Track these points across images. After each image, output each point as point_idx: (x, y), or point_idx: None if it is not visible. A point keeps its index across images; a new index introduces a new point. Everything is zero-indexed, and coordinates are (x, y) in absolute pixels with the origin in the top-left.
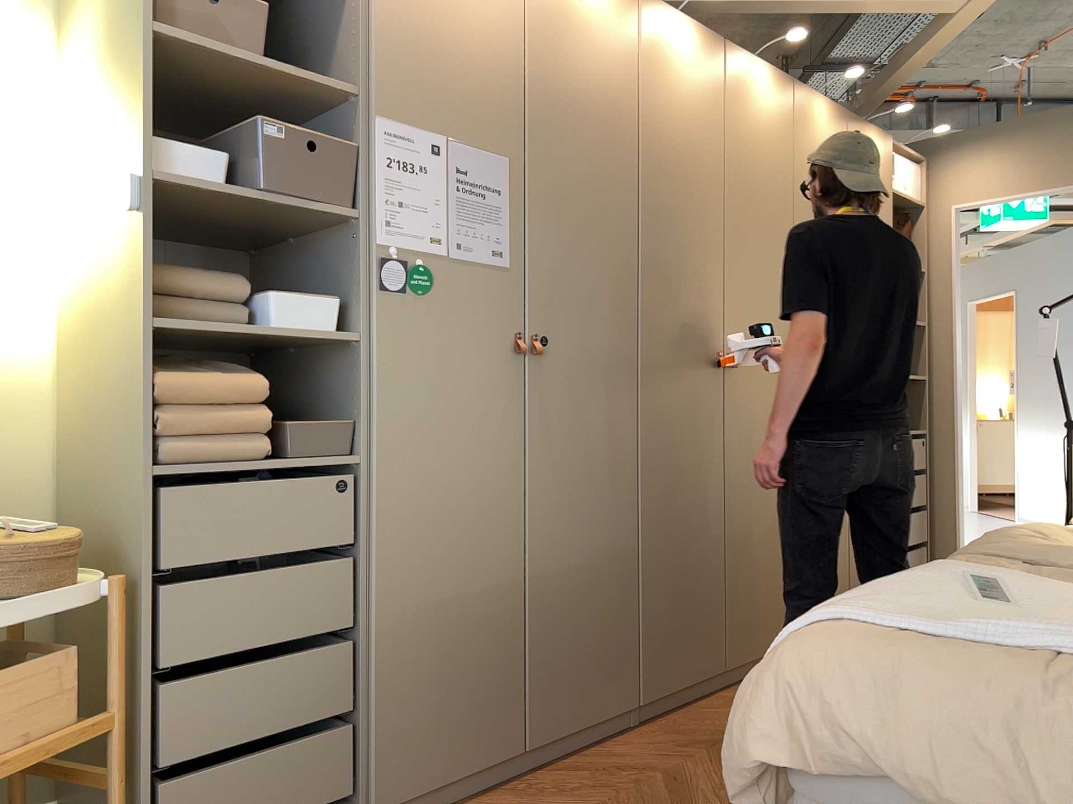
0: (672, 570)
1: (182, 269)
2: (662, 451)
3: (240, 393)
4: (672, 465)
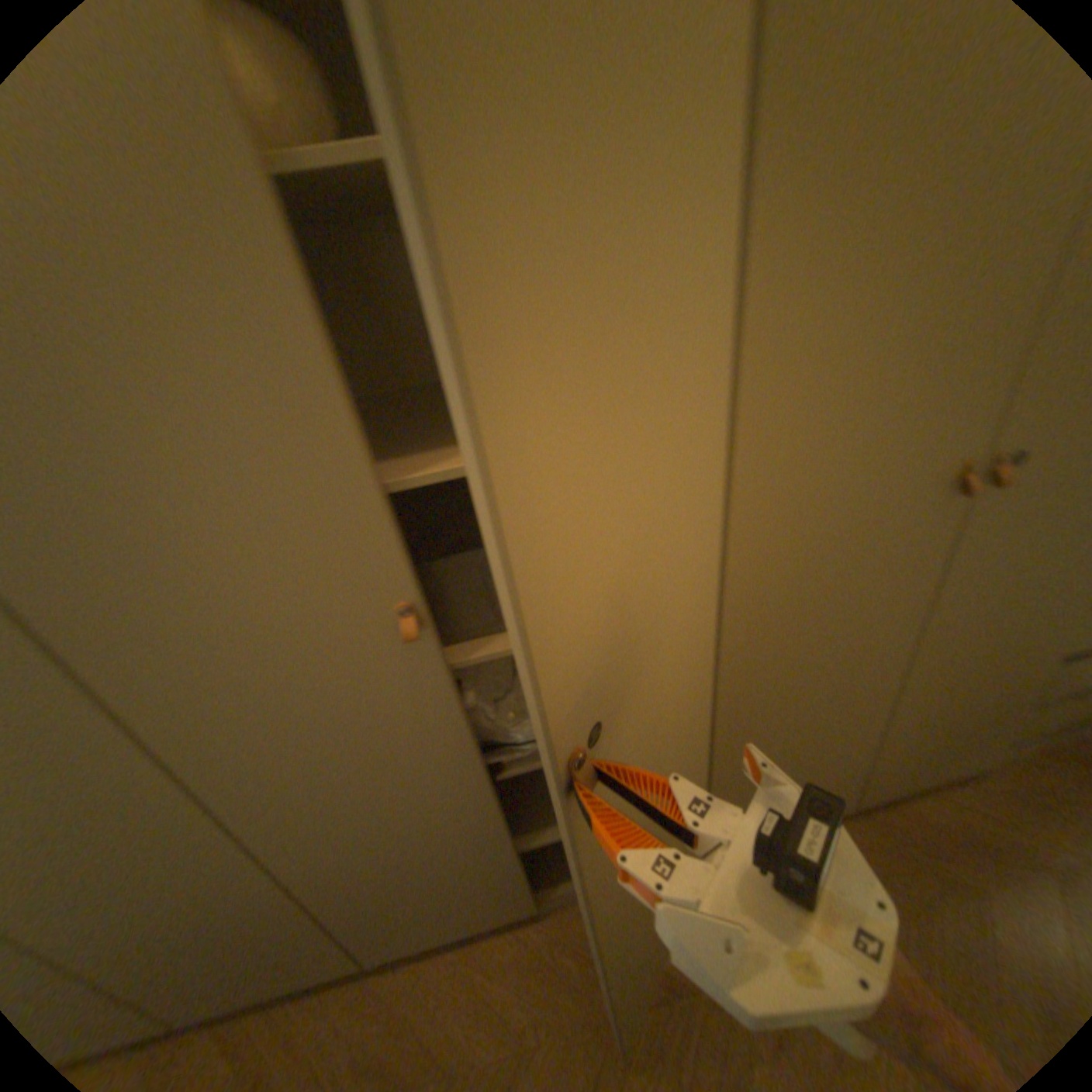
0: (375, 886)
1: None
2: (274, 798)
3: None
4: (312, 805)
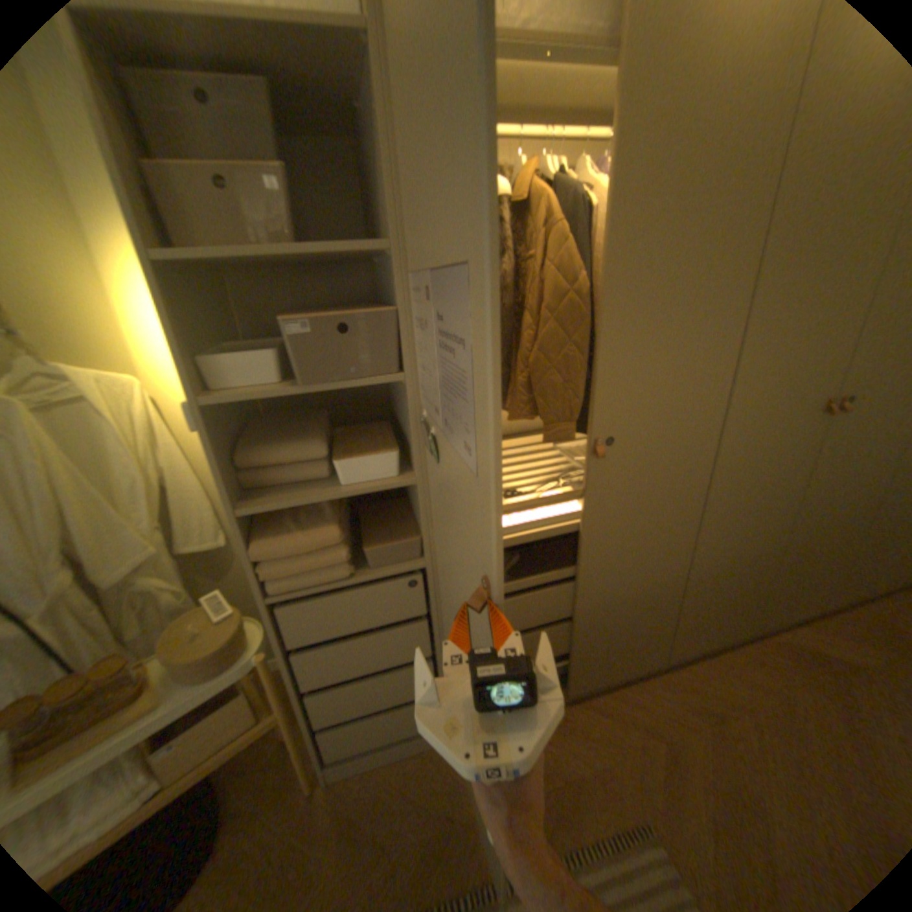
0: (718, 585)
1: (272, 443)
2: (730, 503)
3: (319, 545)
4: (738, 512)
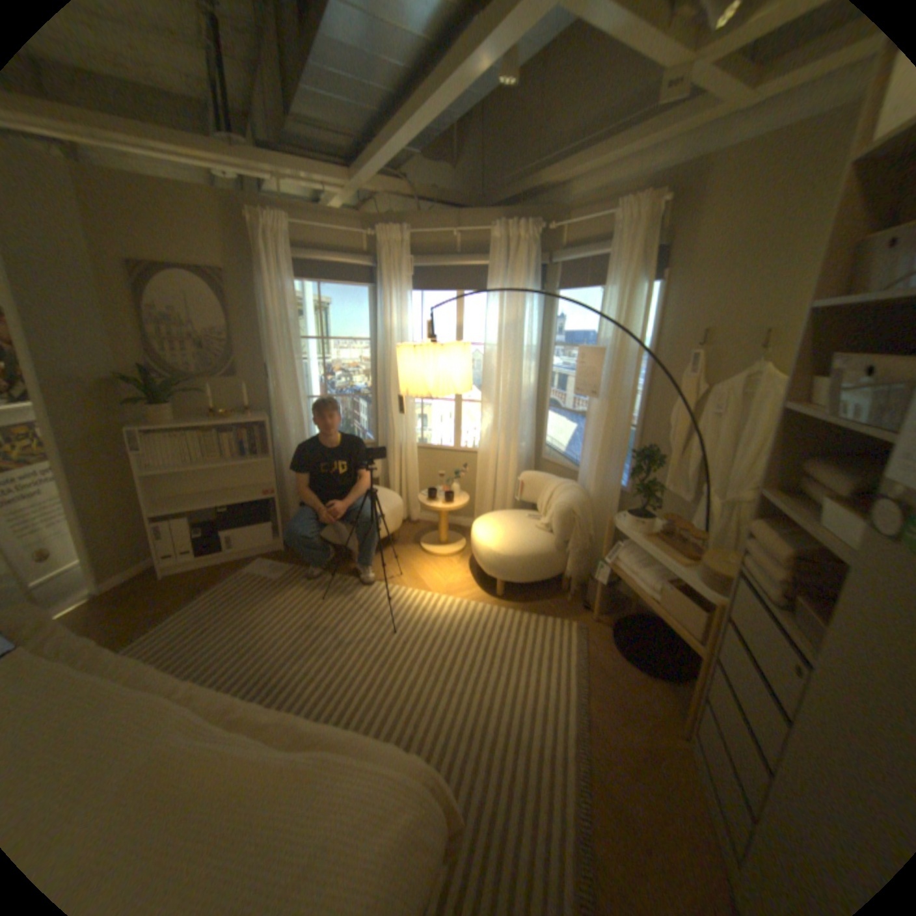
0: None
1: (834, 467)
2: None
3: (775, 554)
4: None
